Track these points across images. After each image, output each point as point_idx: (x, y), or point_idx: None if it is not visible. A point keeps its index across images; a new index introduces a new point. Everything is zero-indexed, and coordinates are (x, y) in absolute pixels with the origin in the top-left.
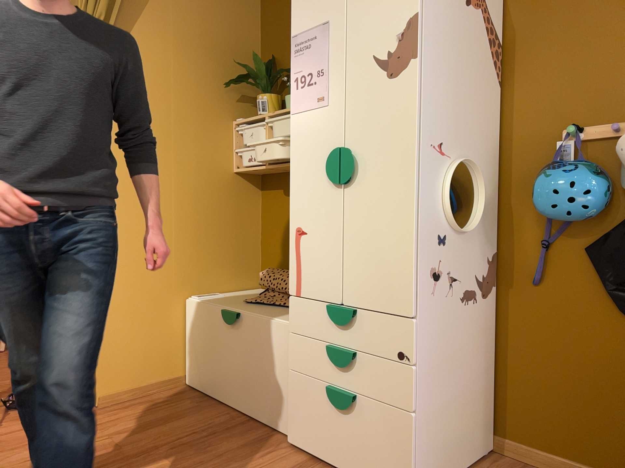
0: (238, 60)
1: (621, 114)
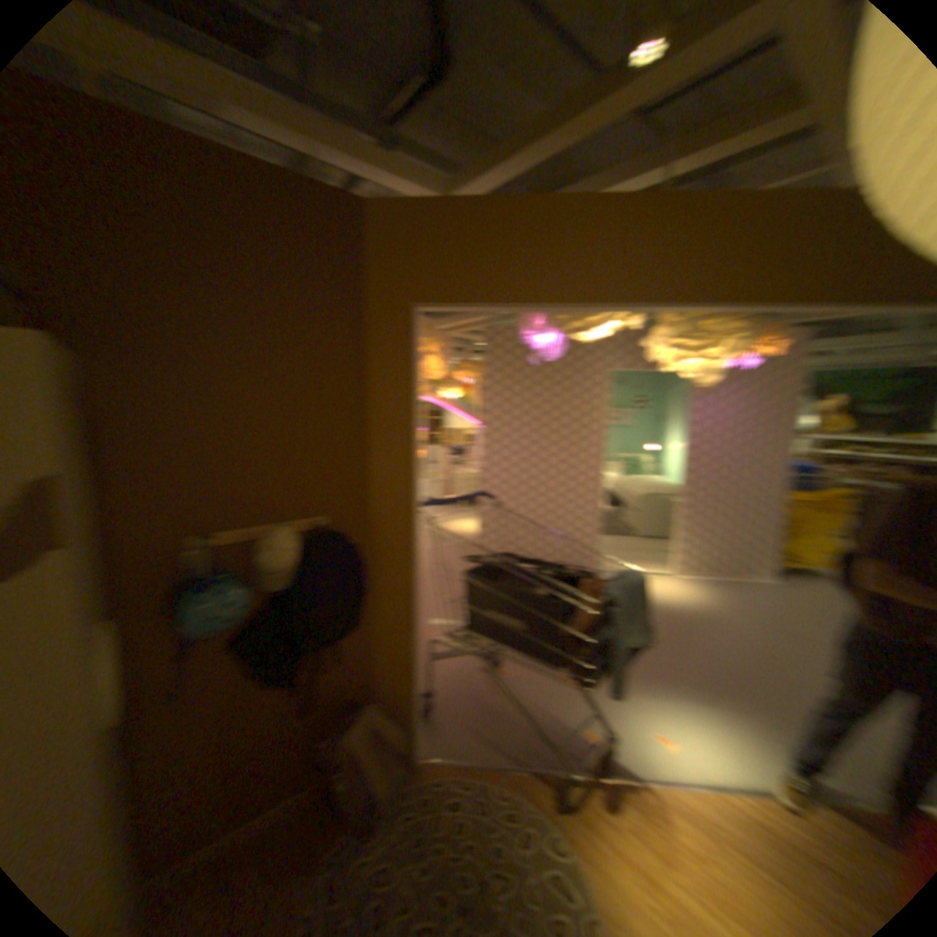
0: None
1: (236, 520)
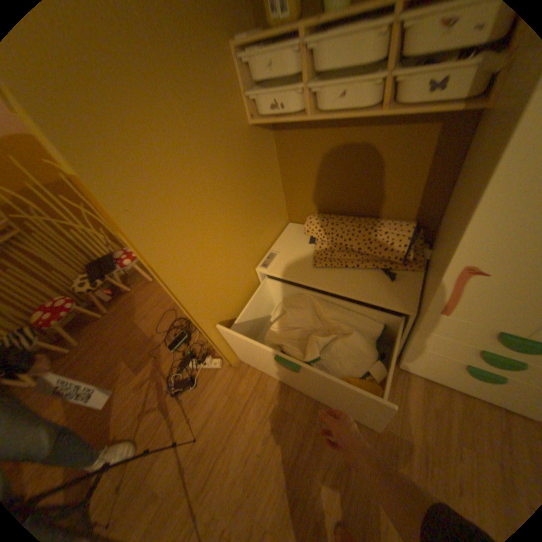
0: None
1: None
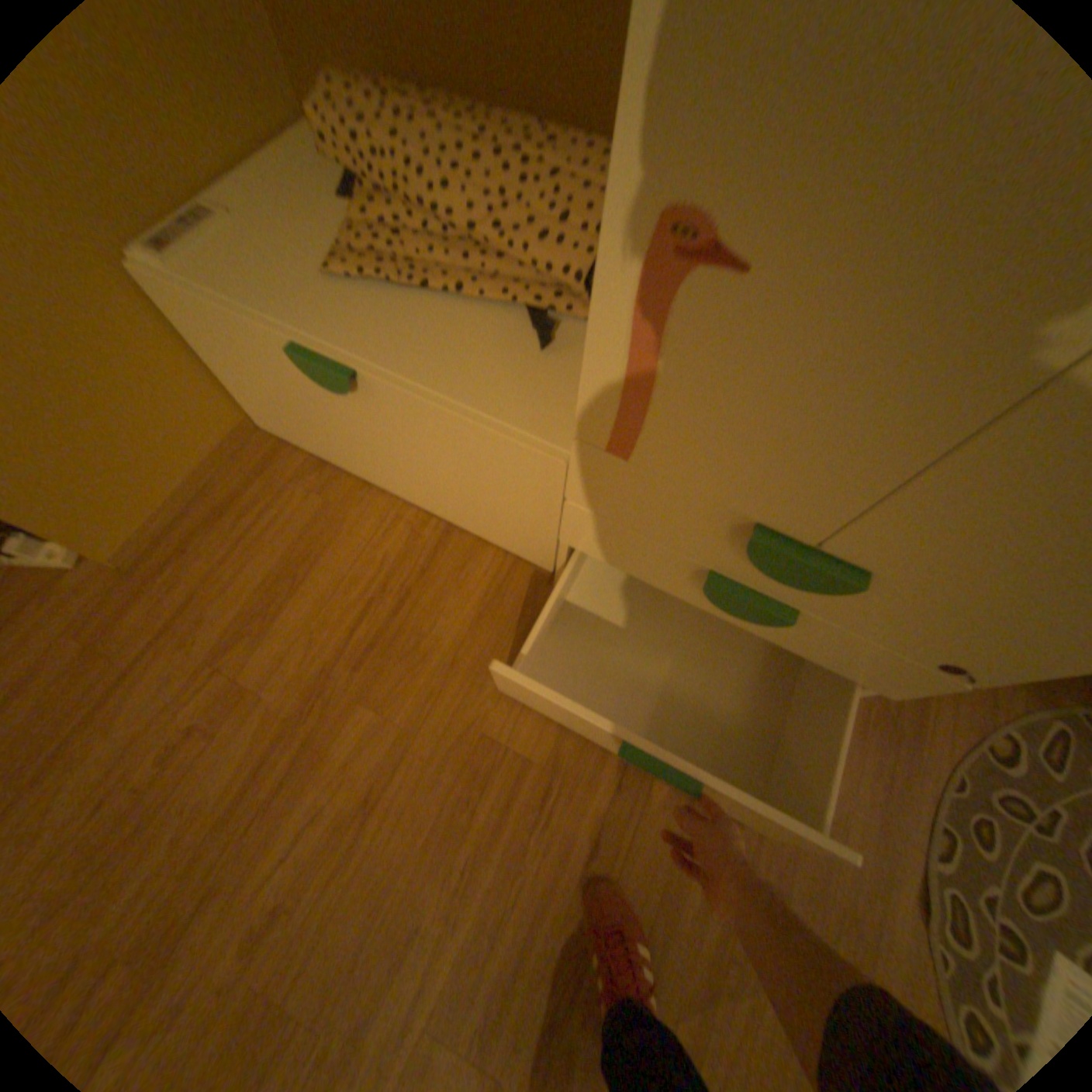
0: None
1: None
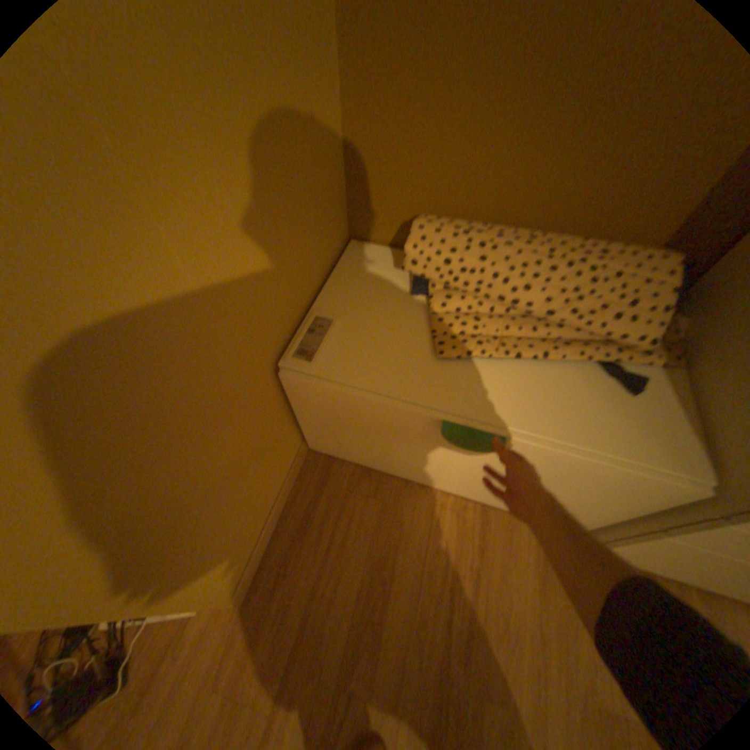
0: None
1: None
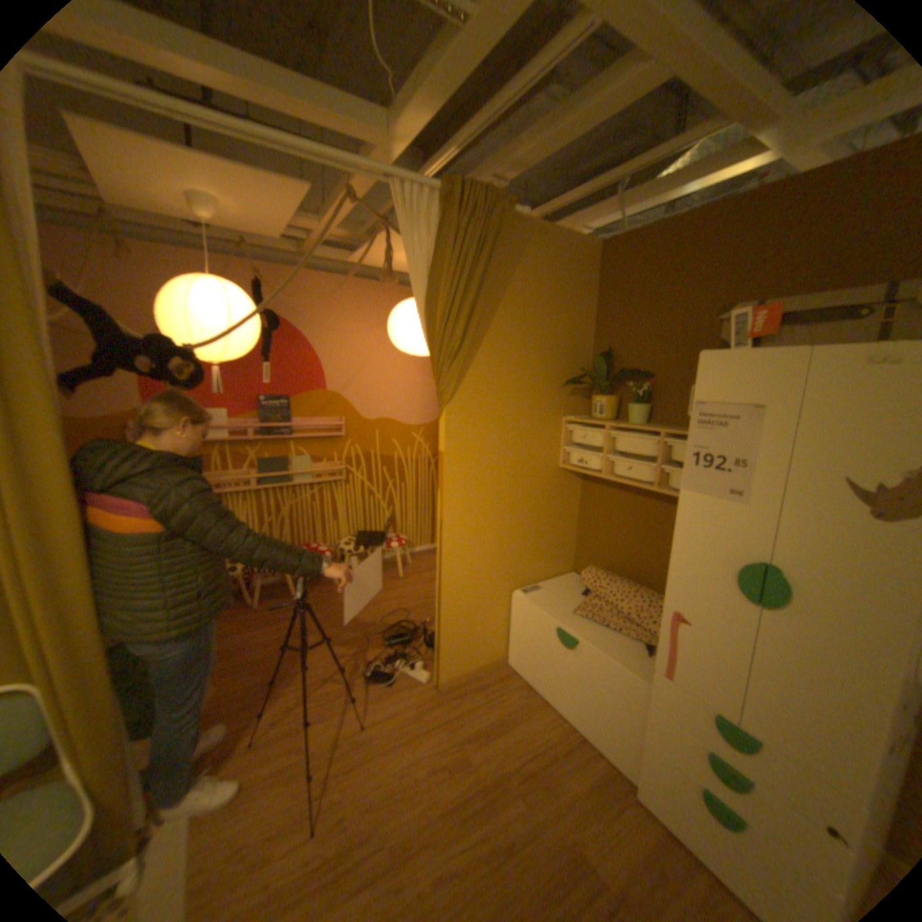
0: (571, 352)
1: None
